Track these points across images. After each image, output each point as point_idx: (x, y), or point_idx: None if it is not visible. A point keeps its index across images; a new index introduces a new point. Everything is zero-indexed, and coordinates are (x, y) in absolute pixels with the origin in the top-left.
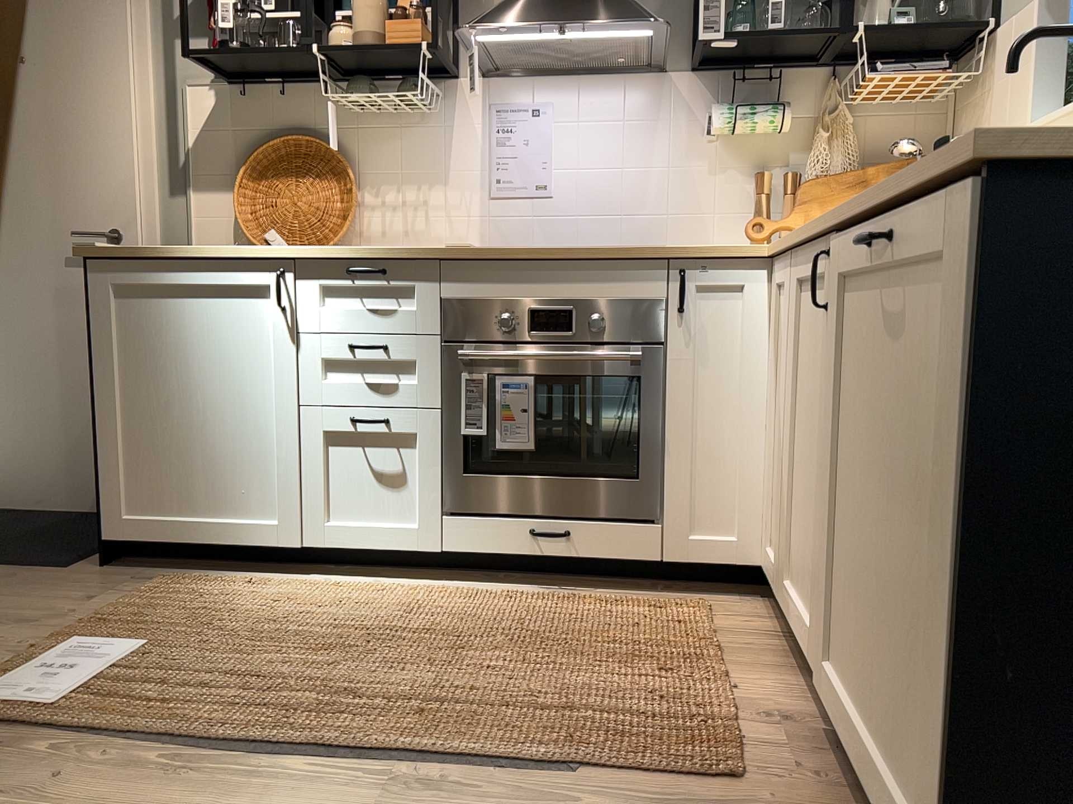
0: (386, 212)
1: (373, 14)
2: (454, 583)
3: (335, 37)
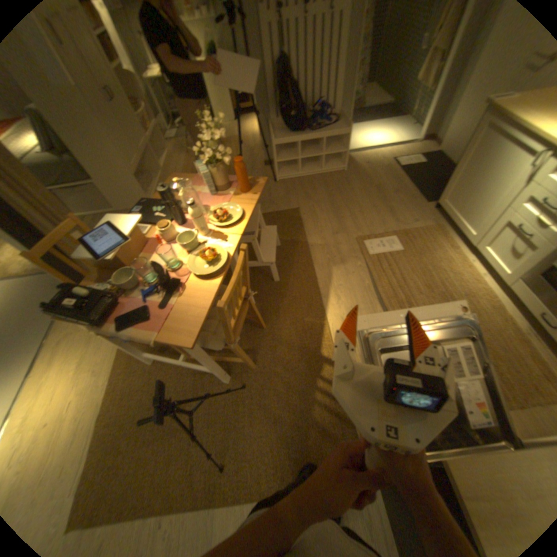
0: None
1: None
2: (506, 296)
3: None
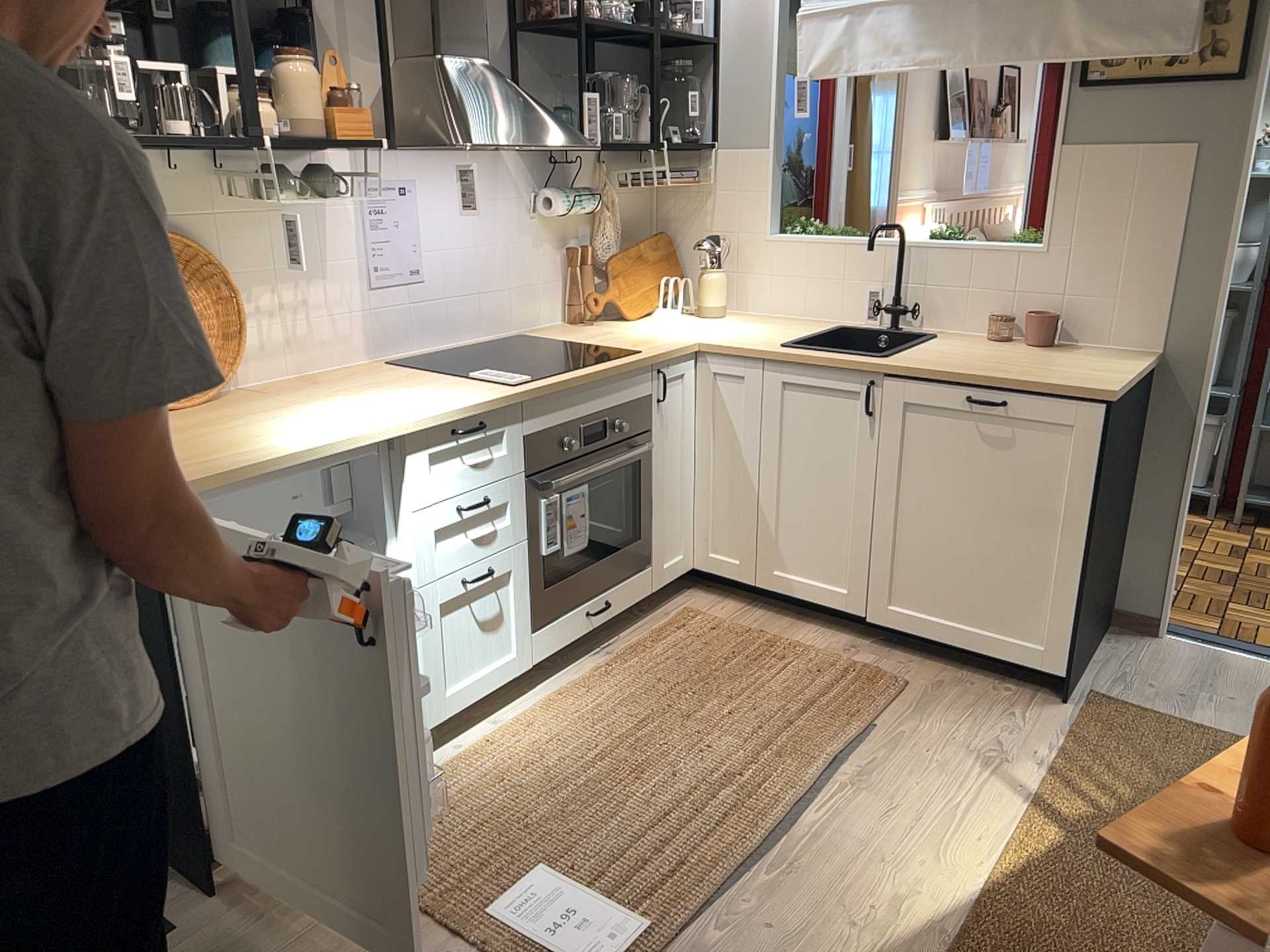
0: (266, 321)
1: (321, 98)
2: (537, 688)
3: (266, 119)
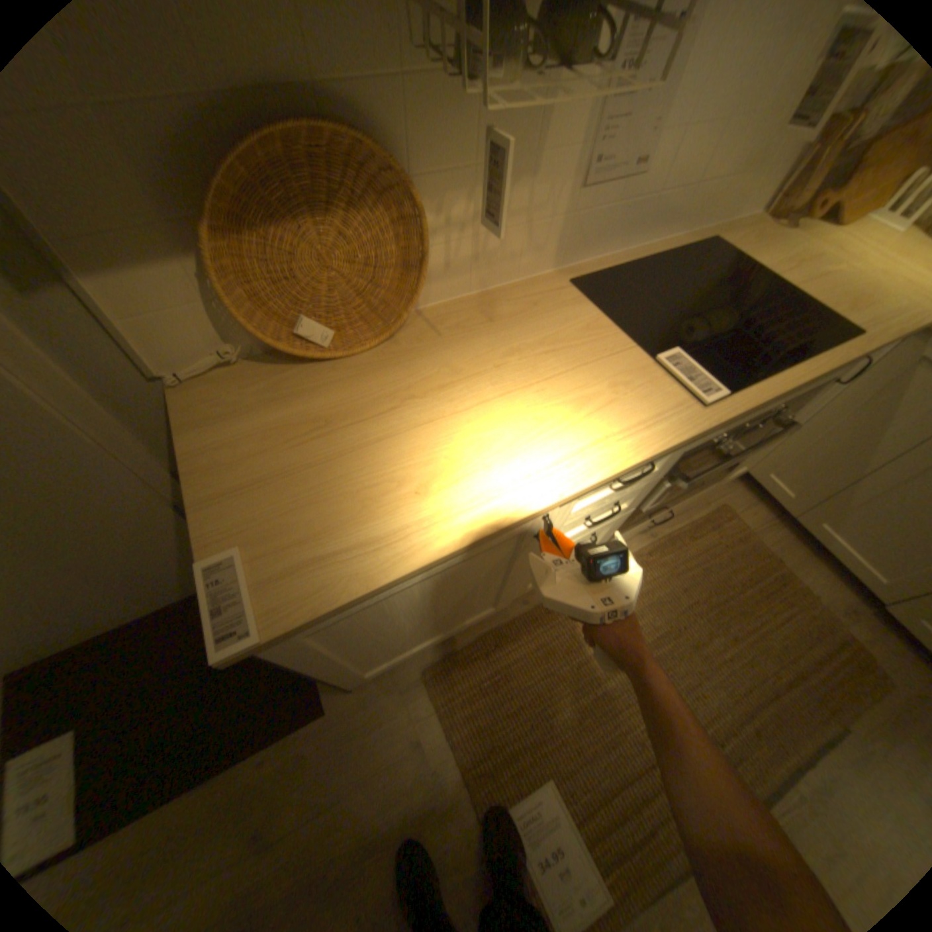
0: (456, 232)
1: None
2: None
3: None
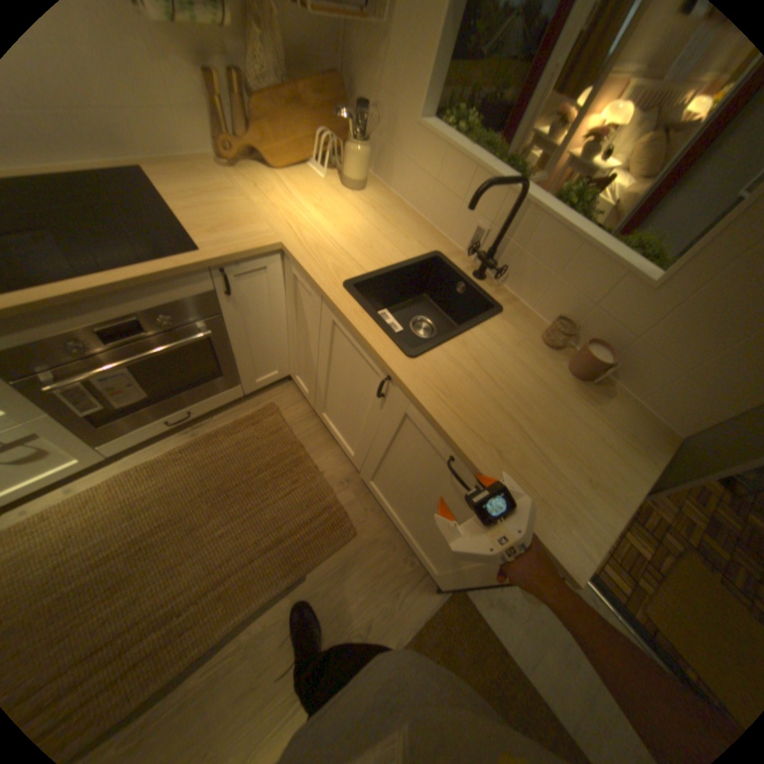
0: None
1: None
2: (122, 459)
3: None
